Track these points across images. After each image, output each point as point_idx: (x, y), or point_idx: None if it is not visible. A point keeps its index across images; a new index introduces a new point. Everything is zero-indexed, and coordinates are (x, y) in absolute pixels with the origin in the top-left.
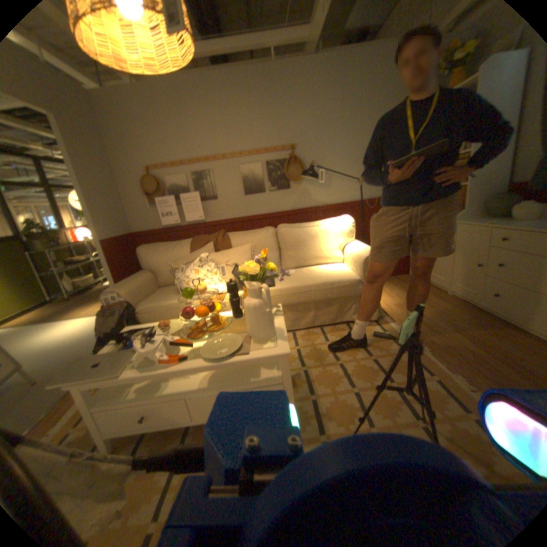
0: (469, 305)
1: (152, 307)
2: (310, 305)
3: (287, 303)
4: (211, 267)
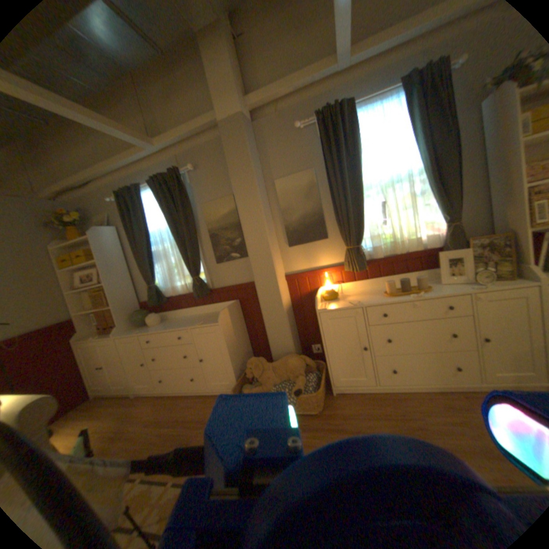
0: (147, 399)
1: None
2: None
3: None
4: None
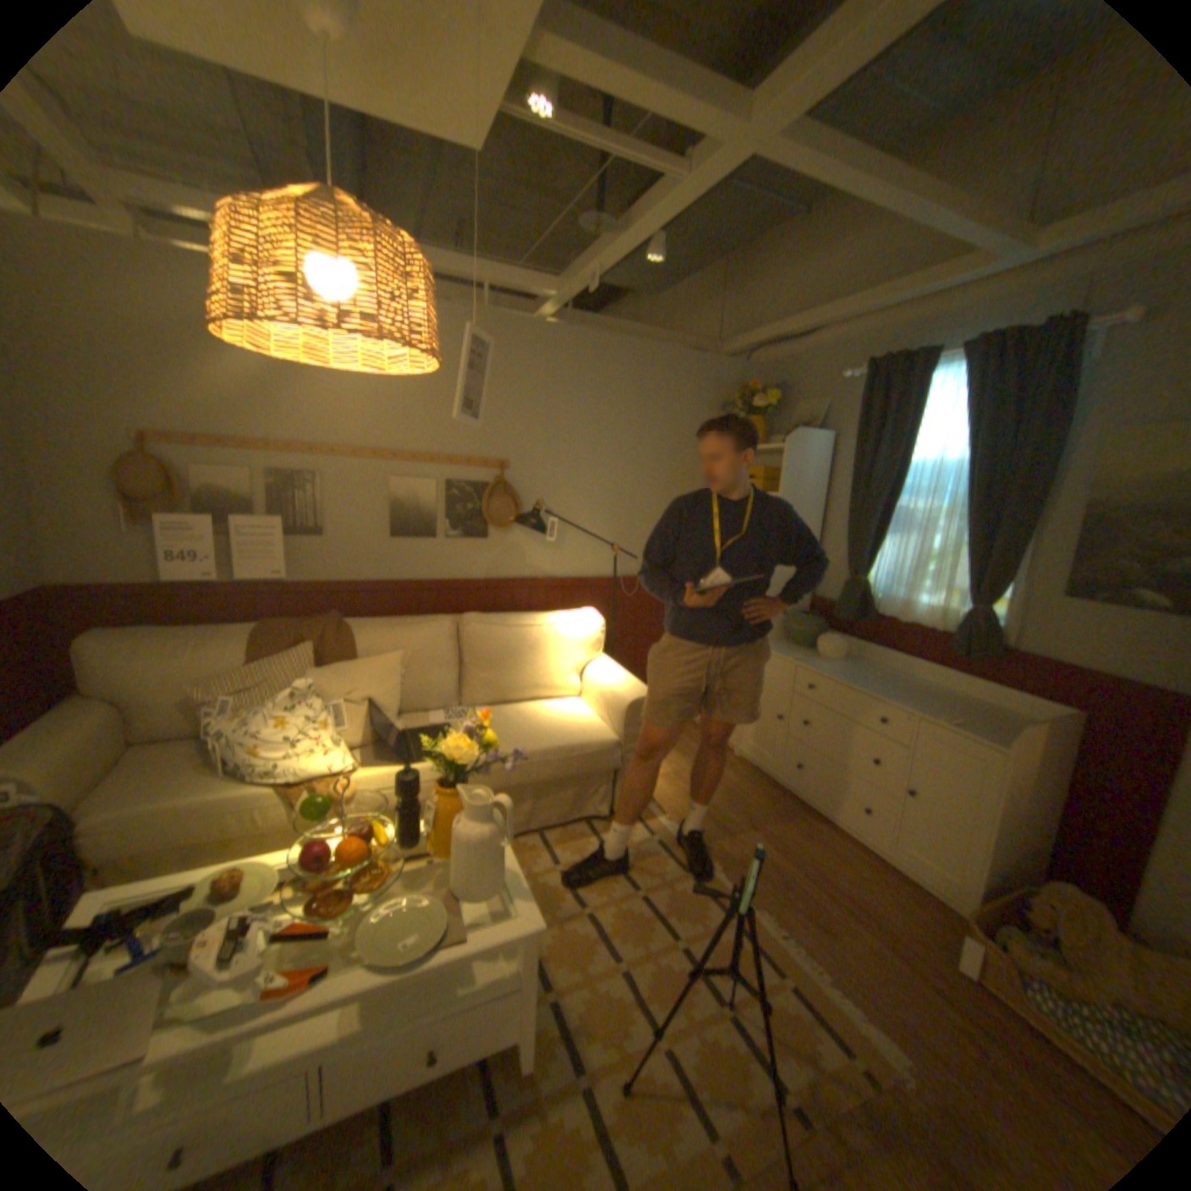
0: (762, 778)
1: (136, 822)
2: (526, 793)
3: None
4: (314, 713)
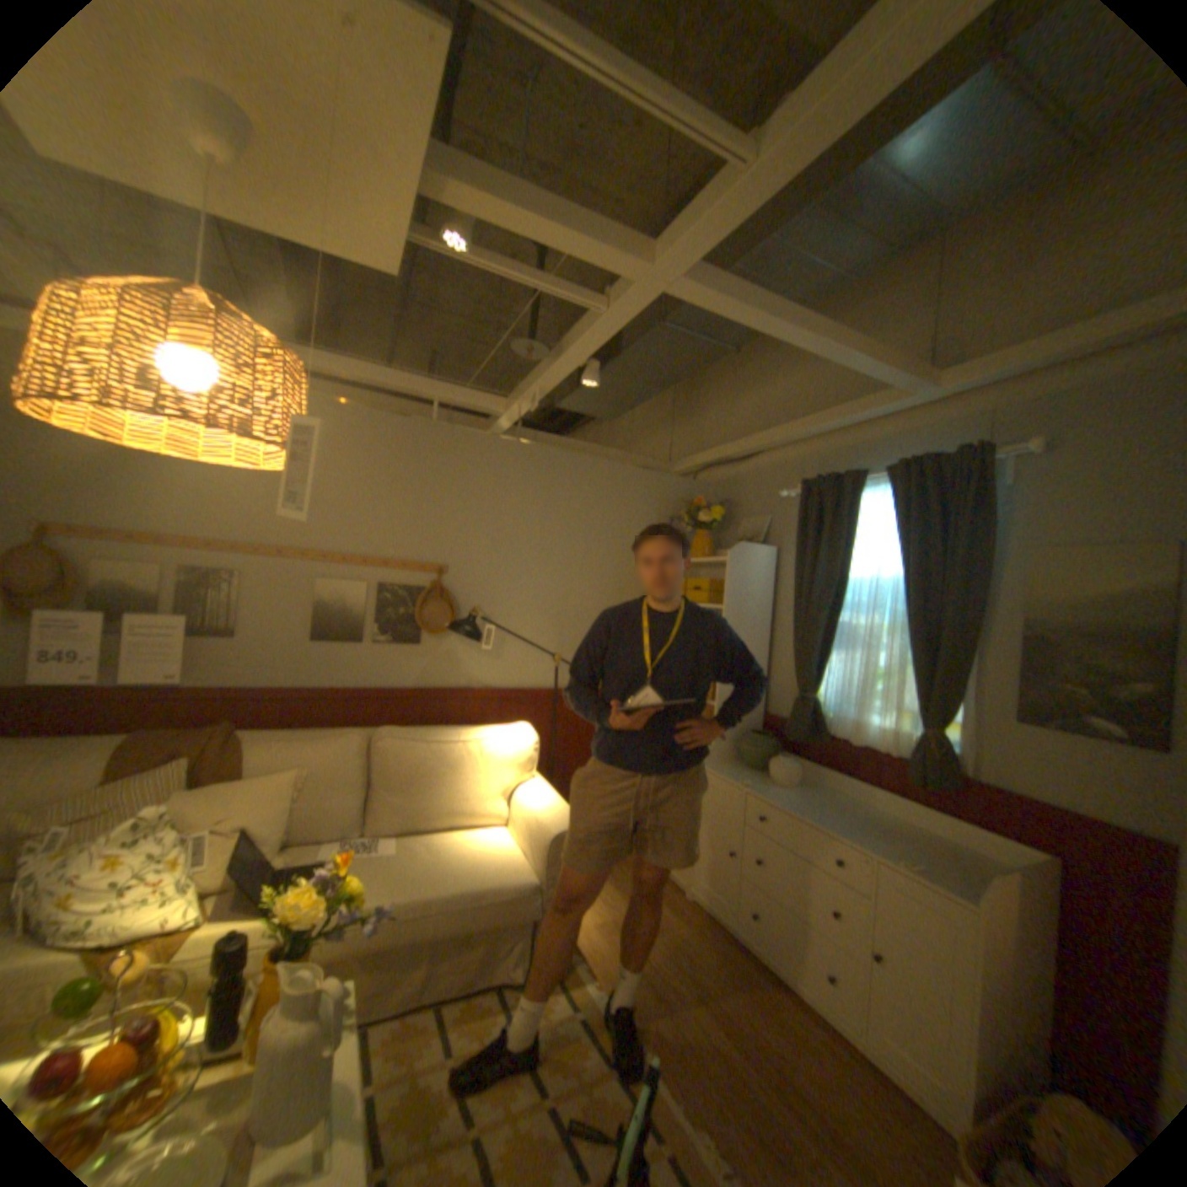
0: (717, 930)
1: None
2: (422, 954)
3: (365, 956)
4: (164, 849)
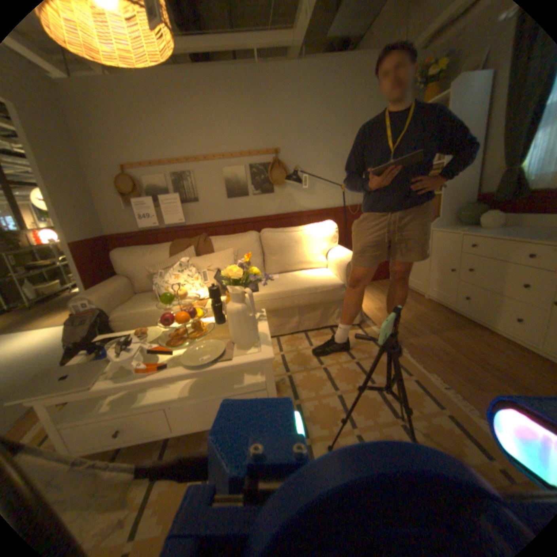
0: (443, 308)
1: (128, 315)
2: (294, 310)
3: (271, 309)
4: (192, 272)
